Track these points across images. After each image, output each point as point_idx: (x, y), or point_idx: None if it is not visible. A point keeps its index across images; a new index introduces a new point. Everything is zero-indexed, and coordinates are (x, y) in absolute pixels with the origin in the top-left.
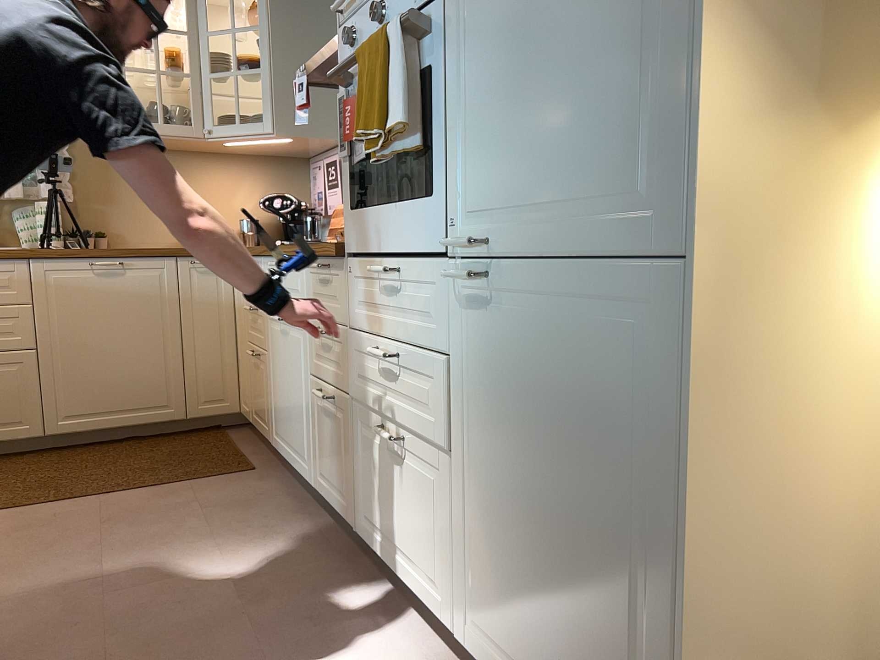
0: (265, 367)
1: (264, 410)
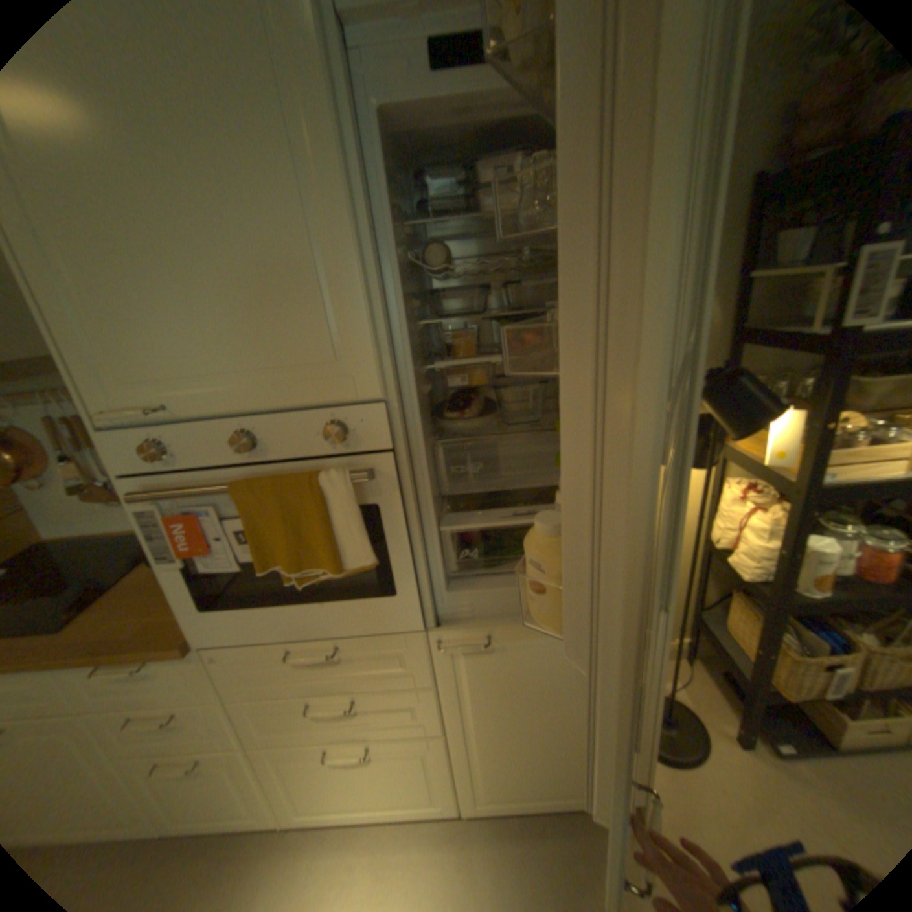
0: None
1: None
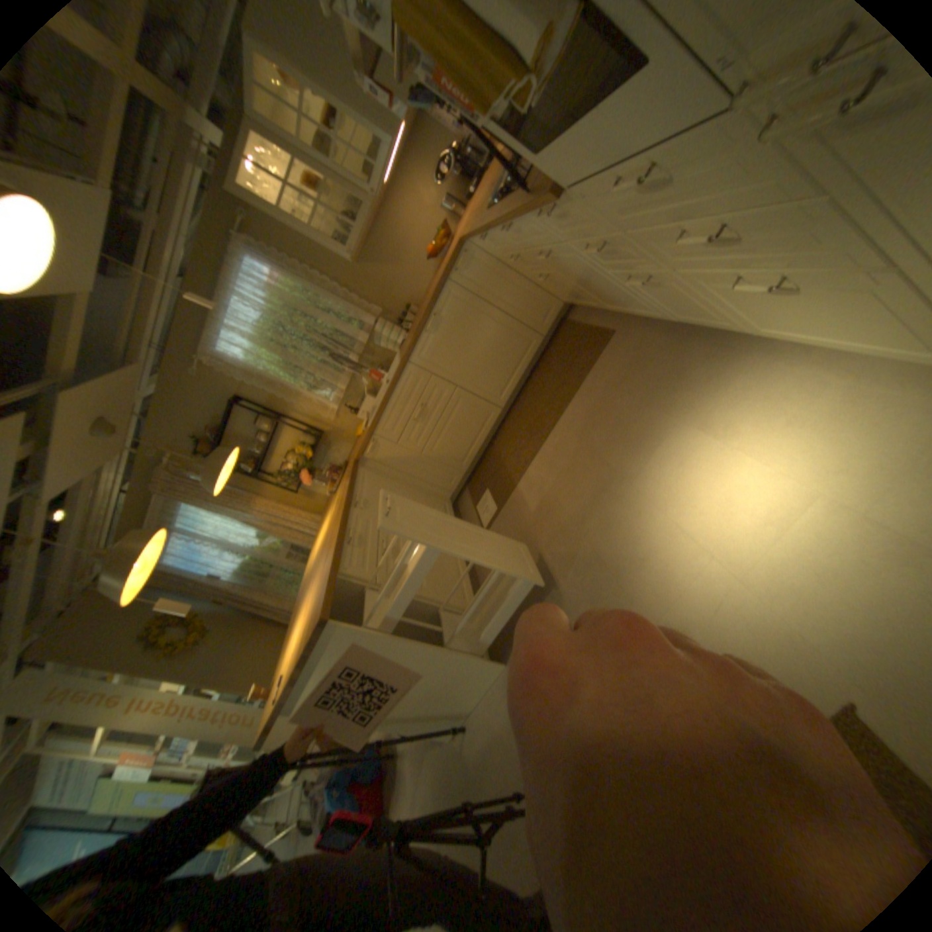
0: (560, 276)
1: (585, 295)
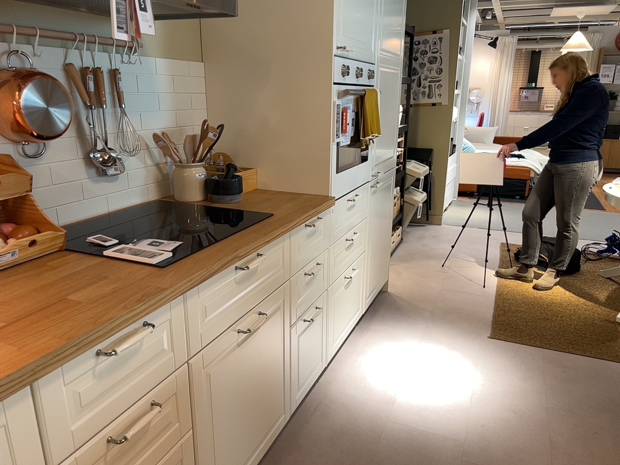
0: None
1: None
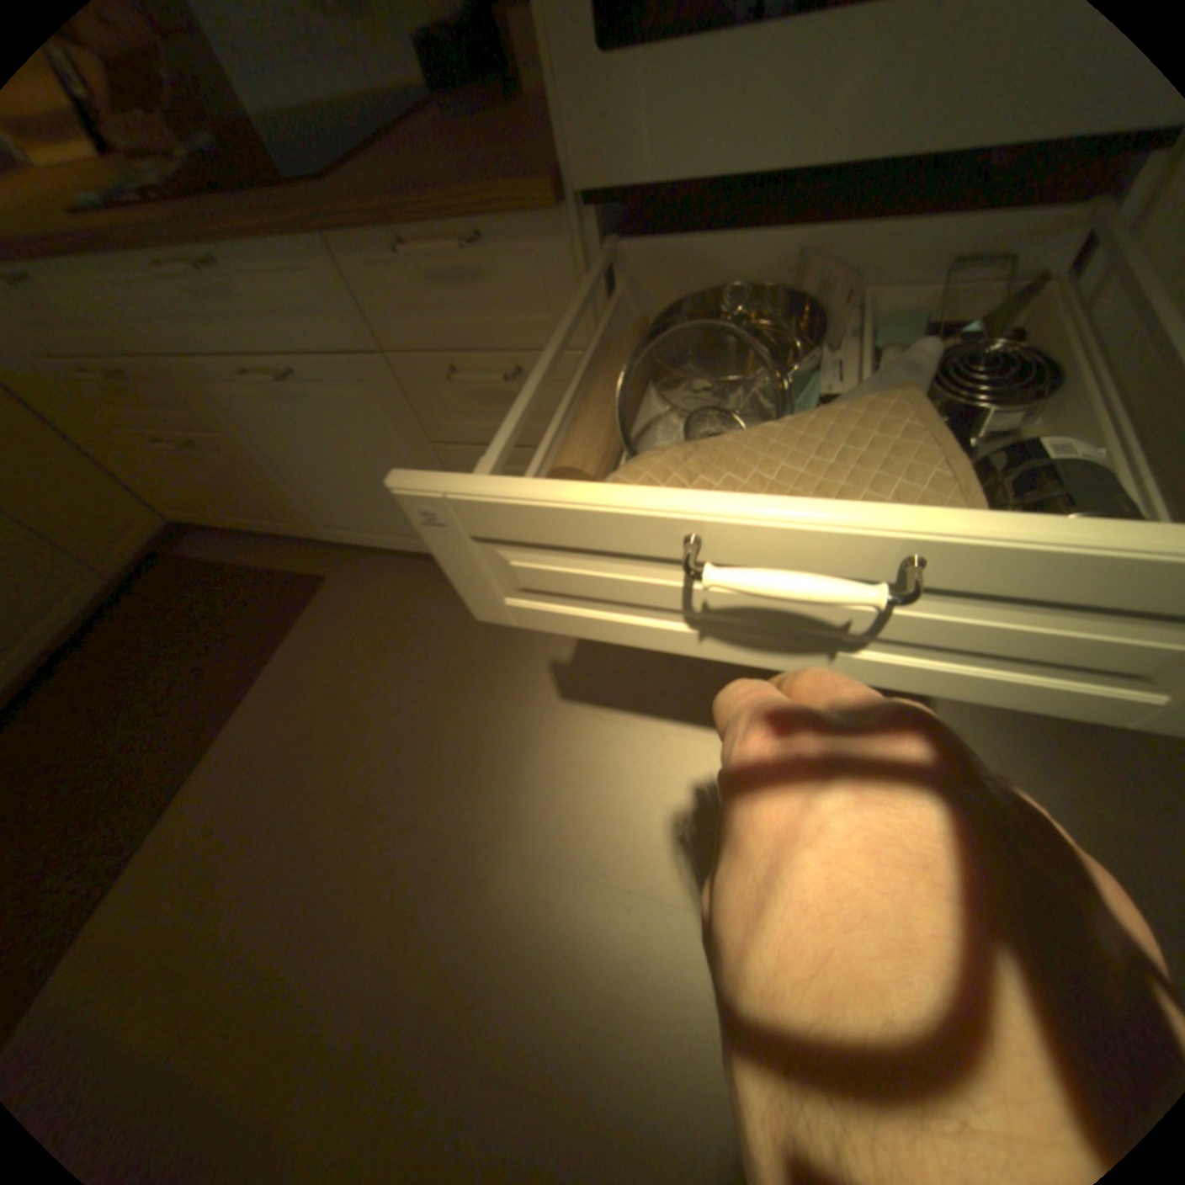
0: (220, 455)
1: (257, 508)
